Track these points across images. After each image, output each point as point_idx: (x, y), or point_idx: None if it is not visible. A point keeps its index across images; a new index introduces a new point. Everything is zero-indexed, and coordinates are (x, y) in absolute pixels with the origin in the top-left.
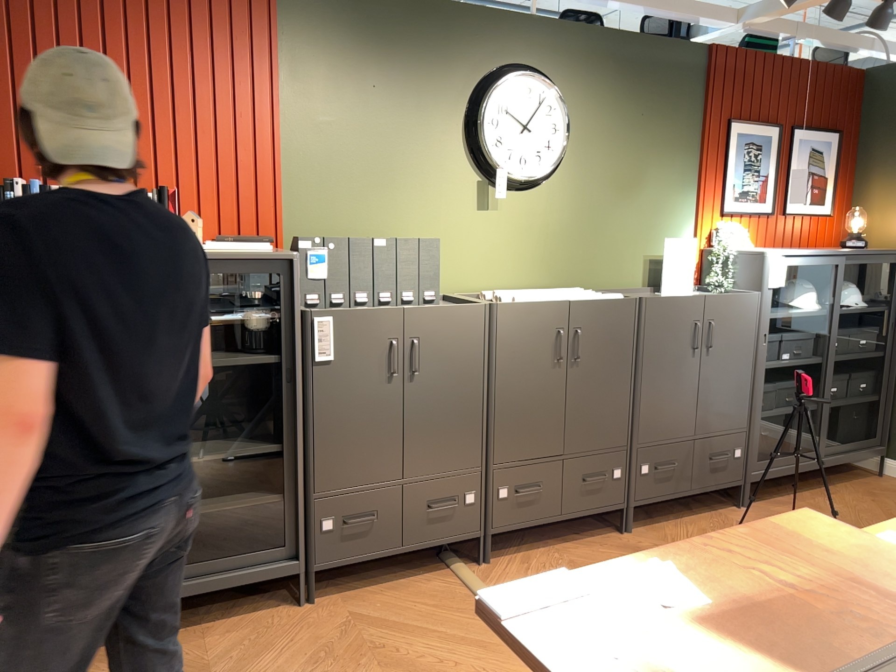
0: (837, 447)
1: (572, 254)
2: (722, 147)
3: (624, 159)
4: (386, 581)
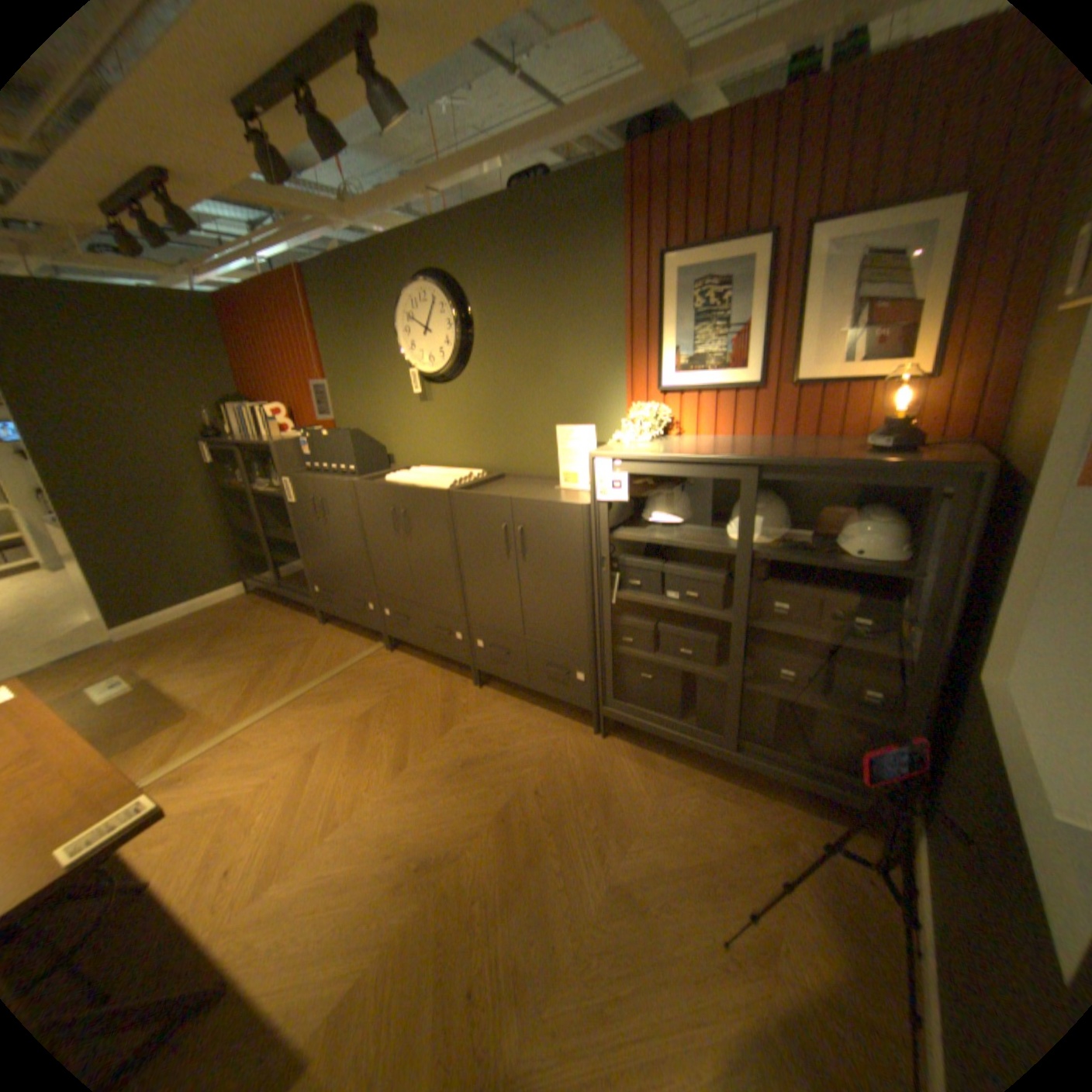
0: (810, 760)
1: (493, 439)
2: (654, 296)
3: (529, 339)
4: (355, 633)
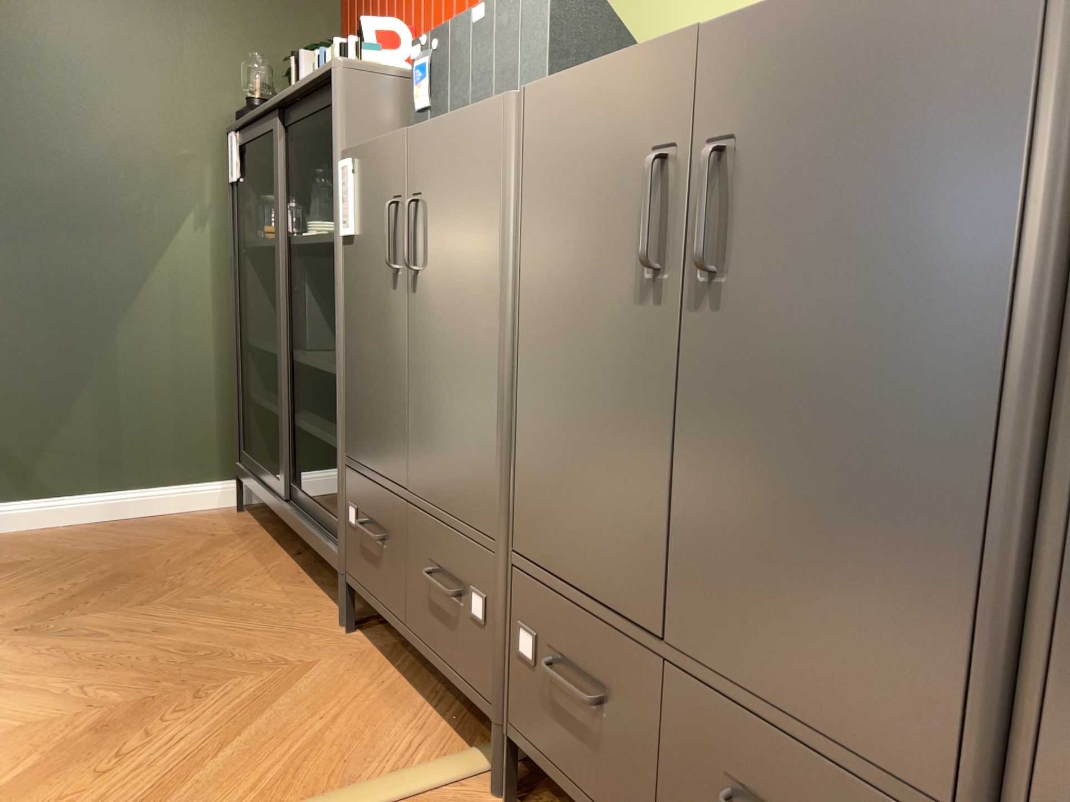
0: None
1: None
2: None
3: None
4: (417, 685)
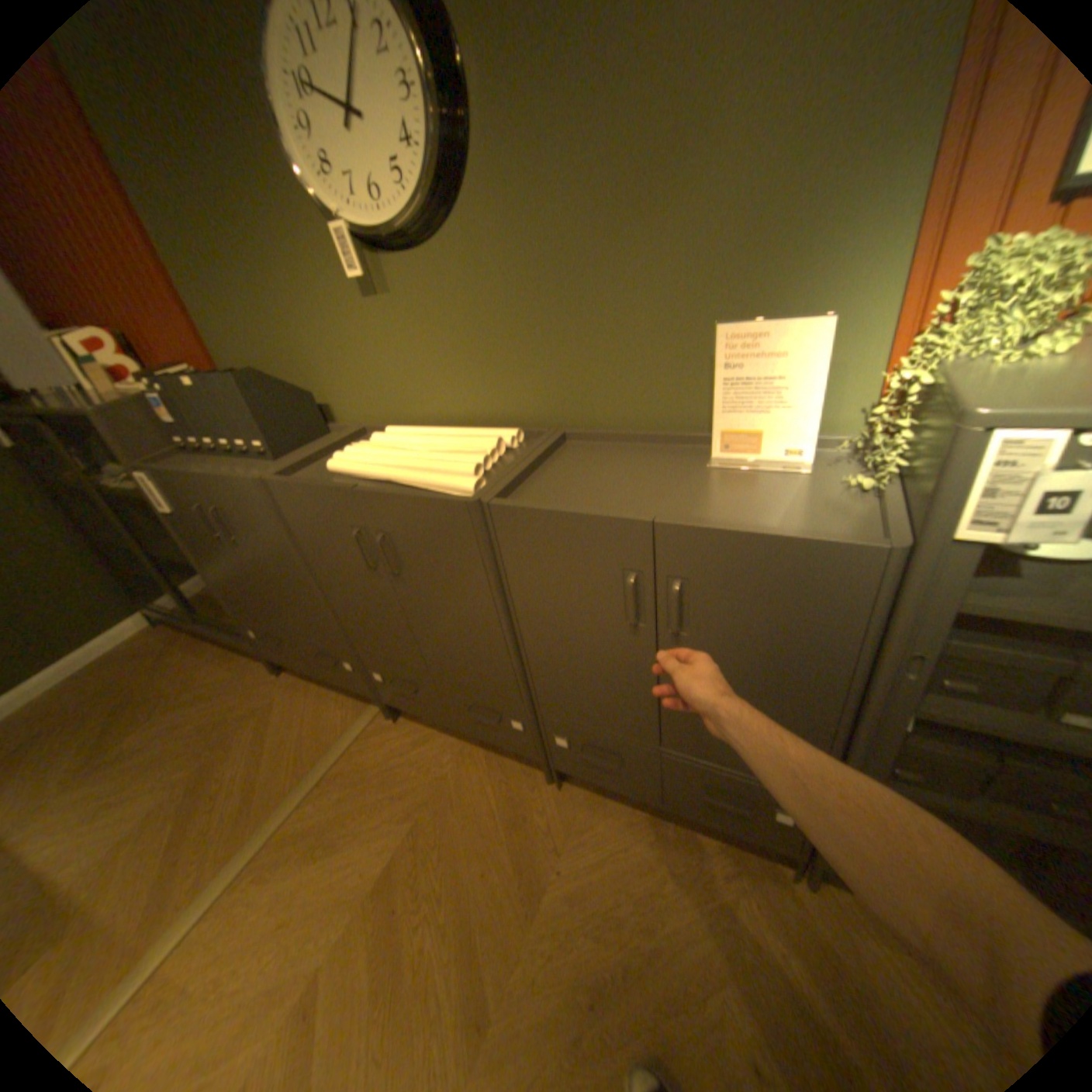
0: None
1: (532, 363)
2: None
3: (626, 93)
4: (329, 686)
